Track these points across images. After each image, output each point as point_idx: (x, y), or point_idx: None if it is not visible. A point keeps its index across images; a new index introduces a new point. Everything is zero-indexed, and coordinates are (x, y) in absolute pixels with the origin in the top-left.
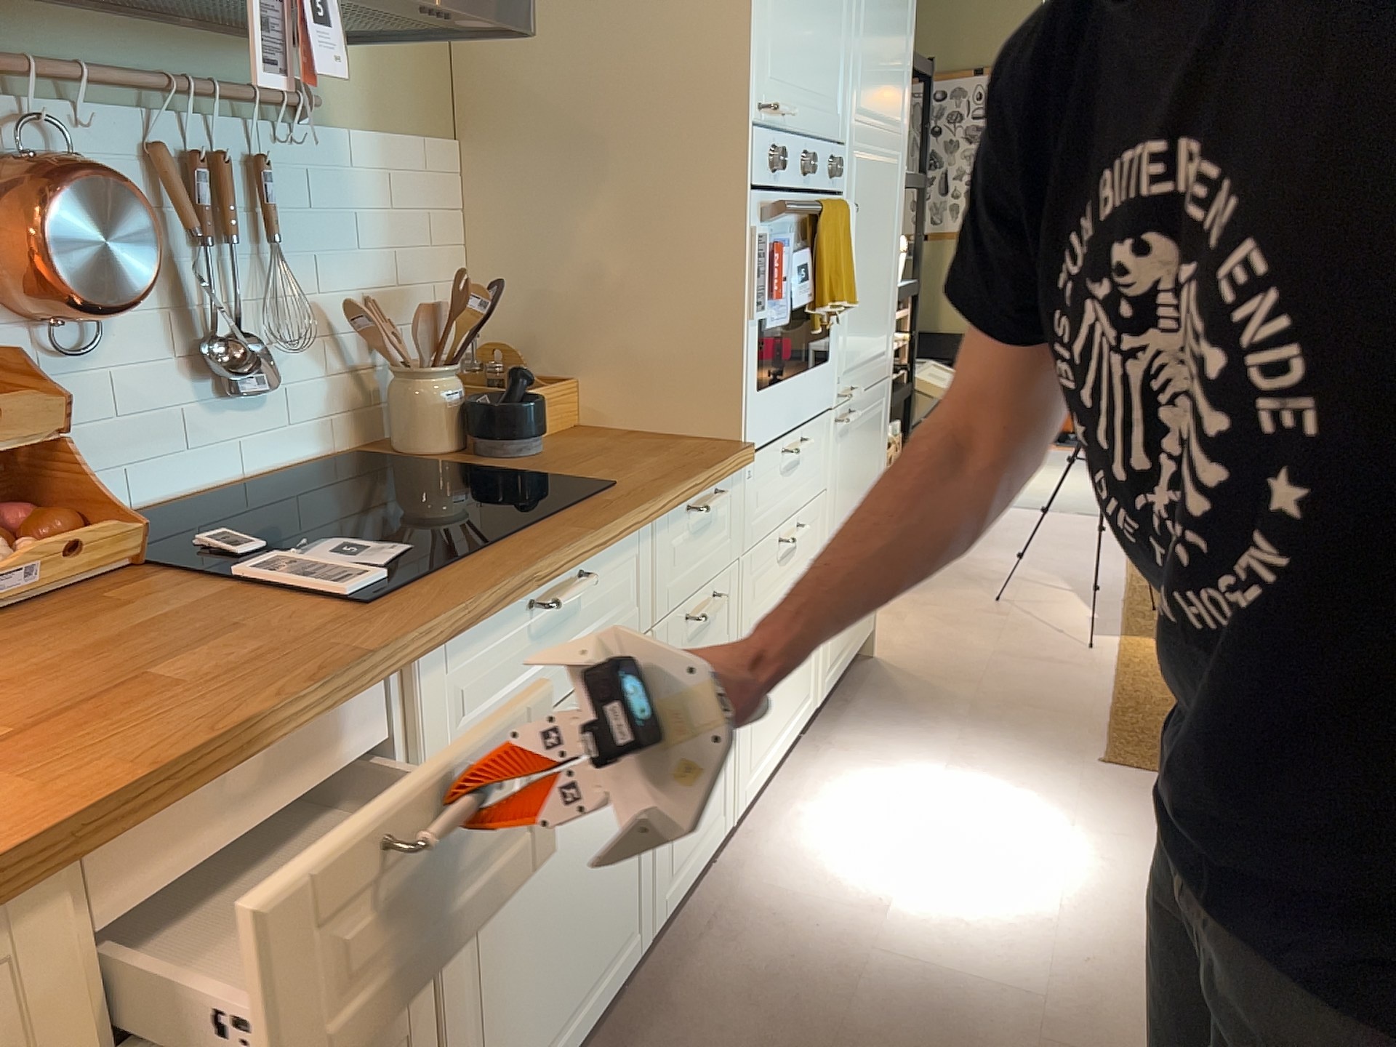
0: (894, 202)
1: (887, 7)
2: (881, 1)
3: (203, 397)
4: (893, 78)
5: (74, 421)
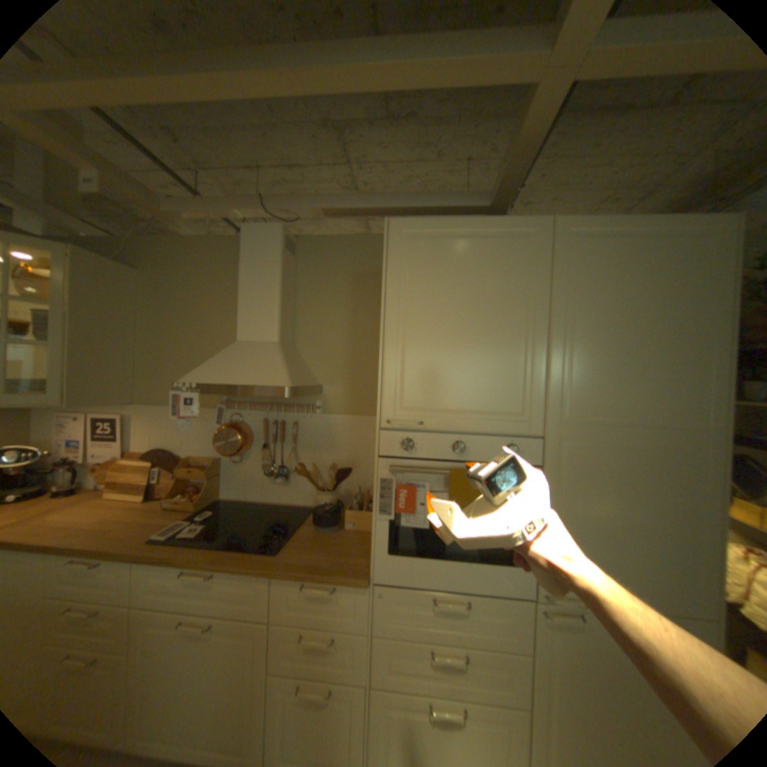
0: (689, 479)
1: (631, 347)
2: (610, 346)
3: (270, 480)
4: (660, 391)
5: (235, 477)
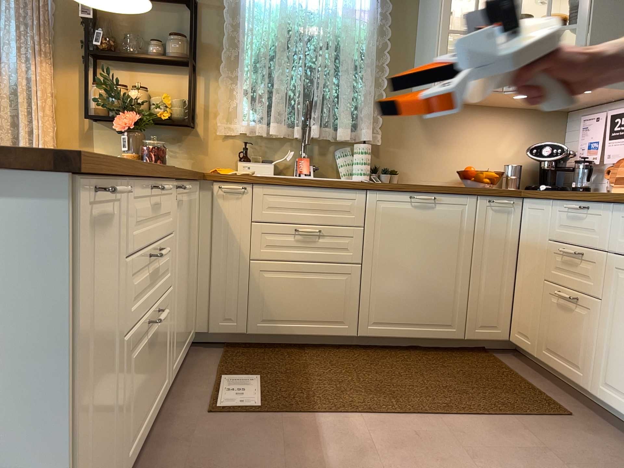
0: None
1: None
2: None
3: None
4: None
5: None
